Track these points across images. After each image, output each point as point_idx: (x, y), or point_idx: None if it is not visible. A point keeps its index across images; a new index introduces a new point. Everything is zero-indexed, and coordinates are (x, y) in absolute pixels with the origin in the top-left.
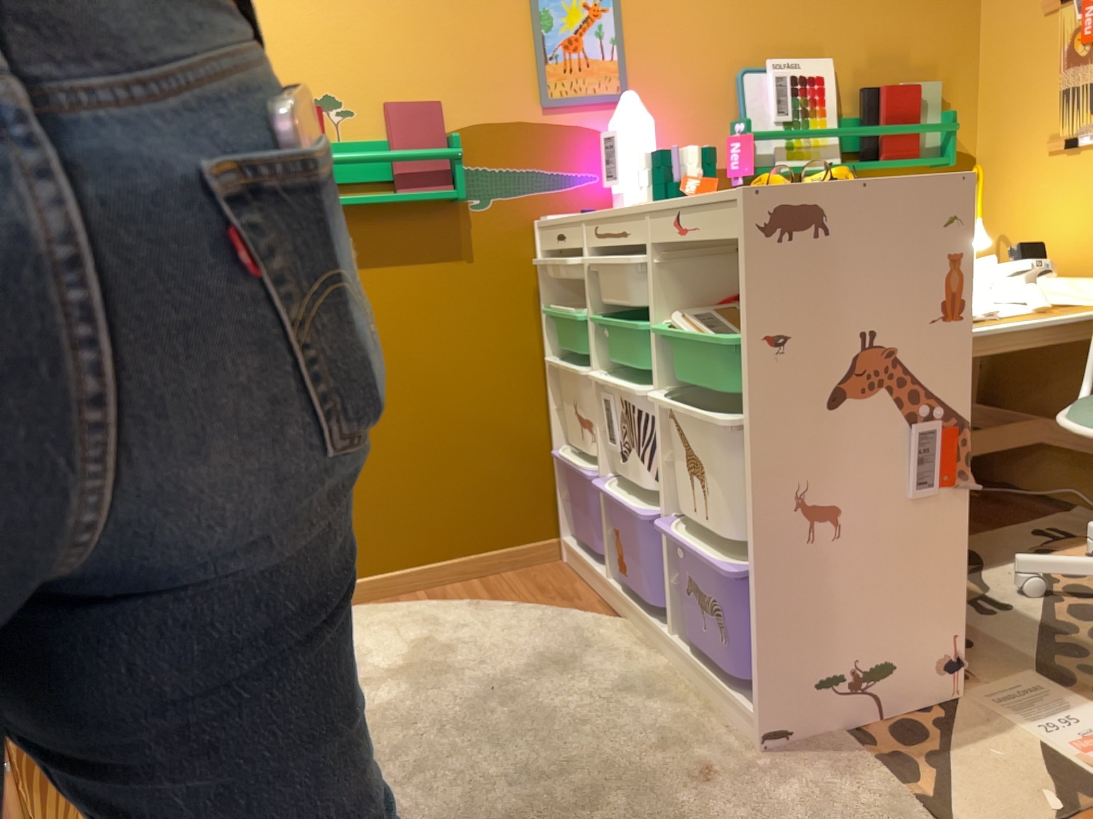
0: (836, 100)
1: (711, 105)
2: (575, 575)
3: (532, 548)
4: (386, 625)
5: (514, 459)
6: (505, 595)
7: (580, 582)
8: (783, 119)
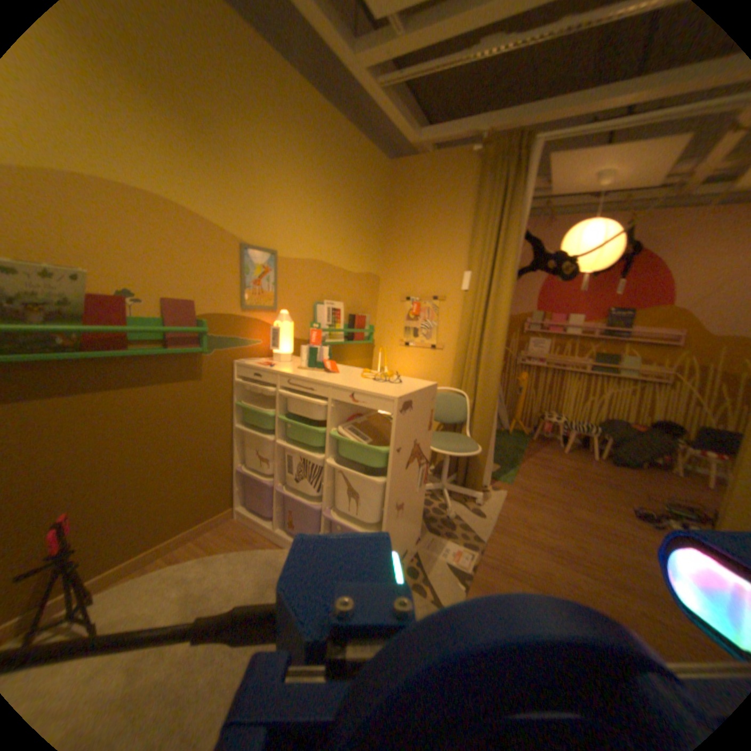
0: (343, 318)
1: (305, 315)
2: (247, 527)
3: (220, 518)
4: (155, 594)
5: (214, 477)
6: (216, 550)
7: (252, 531)
8: (328, 324)
